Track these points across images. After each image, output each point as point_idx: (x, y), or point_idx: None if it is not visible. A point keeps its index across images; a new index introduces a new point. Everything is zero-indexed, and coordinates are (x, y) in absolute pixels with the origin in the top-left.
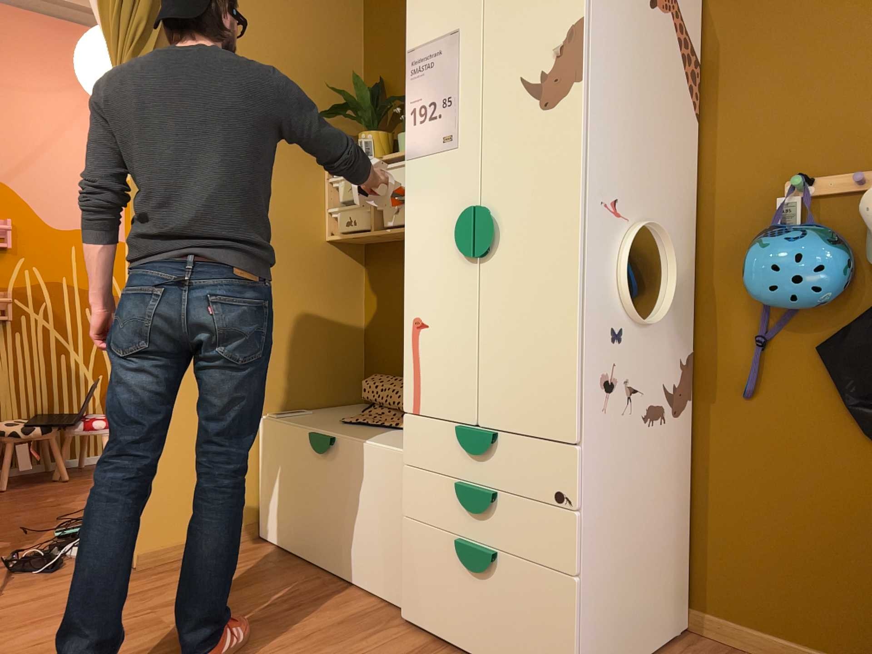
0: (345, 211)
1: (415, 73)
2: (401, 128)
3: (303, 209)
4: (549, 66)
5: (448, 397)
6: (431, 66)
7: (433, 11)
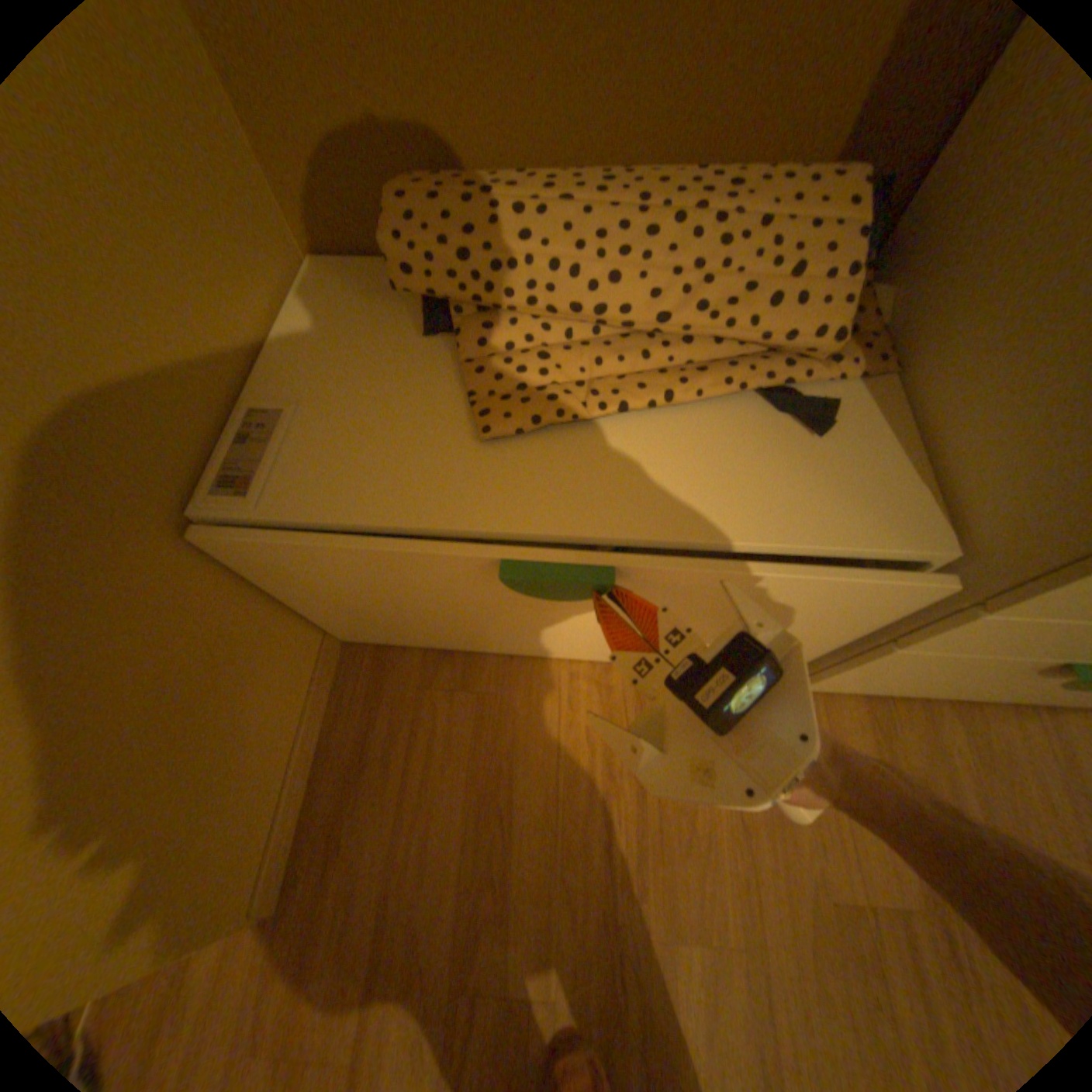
0: None
1: None
2: None
3: None
4: None
5: None
6: None
7: None
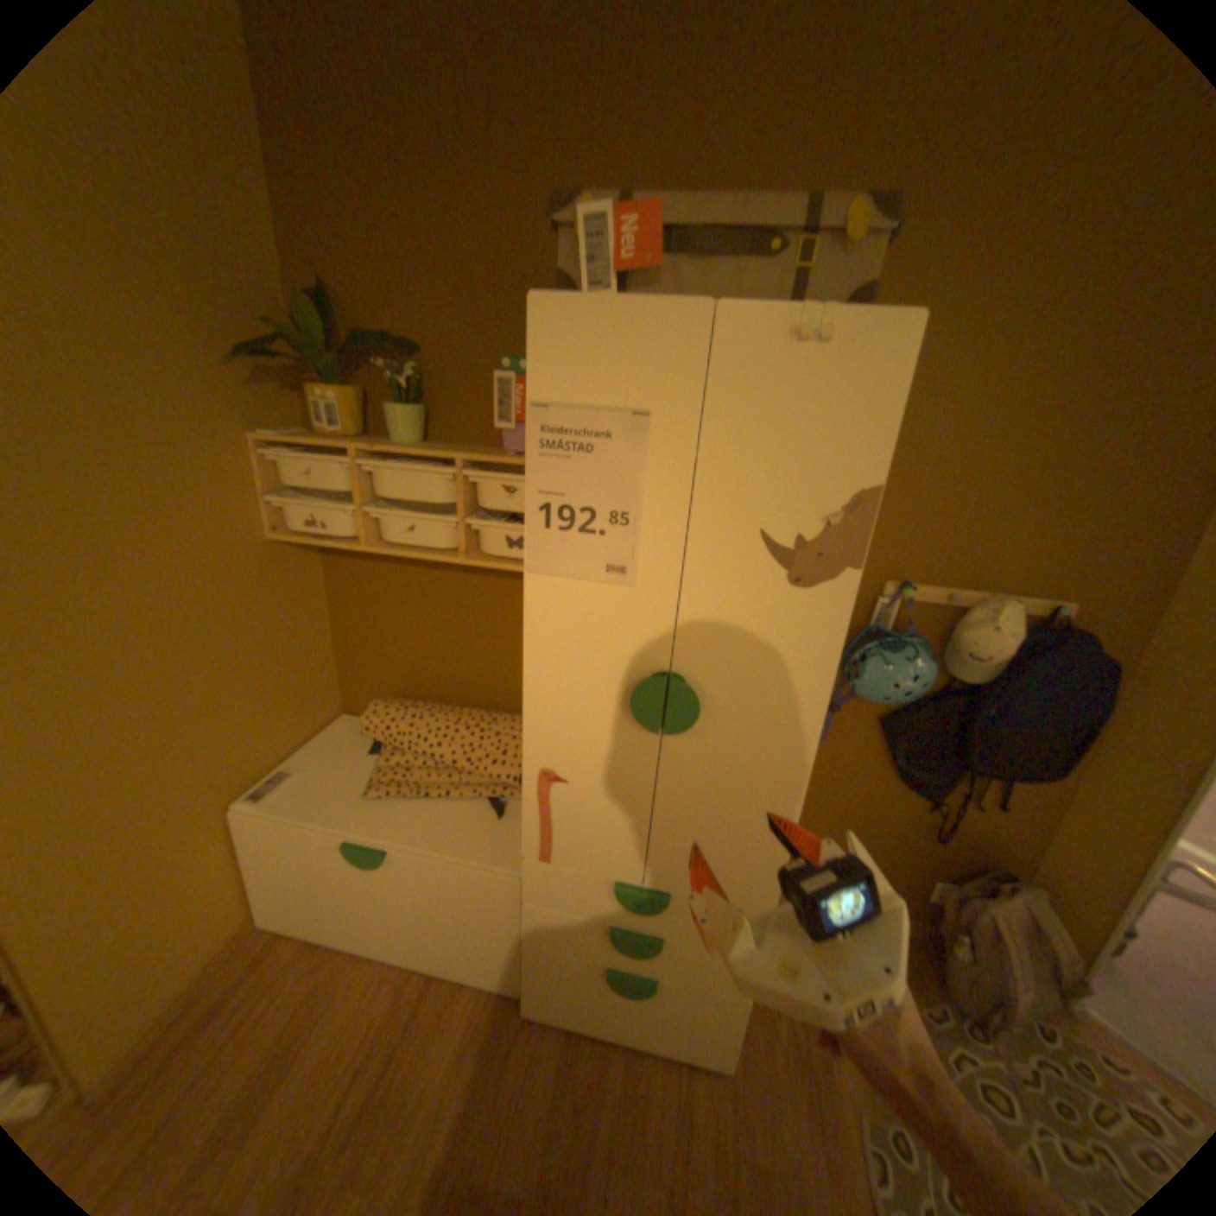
0: (302, 507)
1: (550, 446)
2: (371, 375)
3: (226, 506)
4: (813, 531)
5: (598, 856)
6: (587, 449)
7: (594, 352)
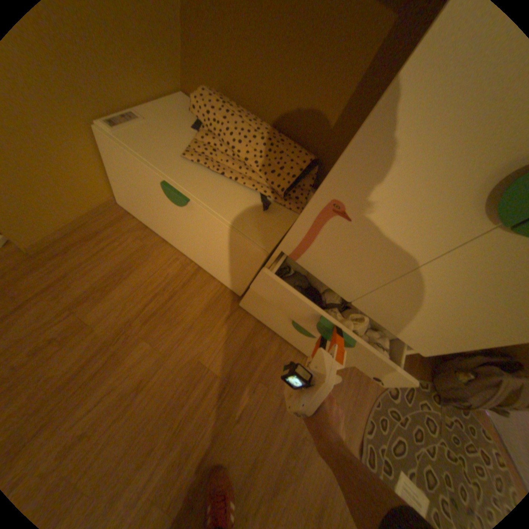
0: None
1: None
2: None
3: None
4: None
5: (334, 274)
6: None
7: None
